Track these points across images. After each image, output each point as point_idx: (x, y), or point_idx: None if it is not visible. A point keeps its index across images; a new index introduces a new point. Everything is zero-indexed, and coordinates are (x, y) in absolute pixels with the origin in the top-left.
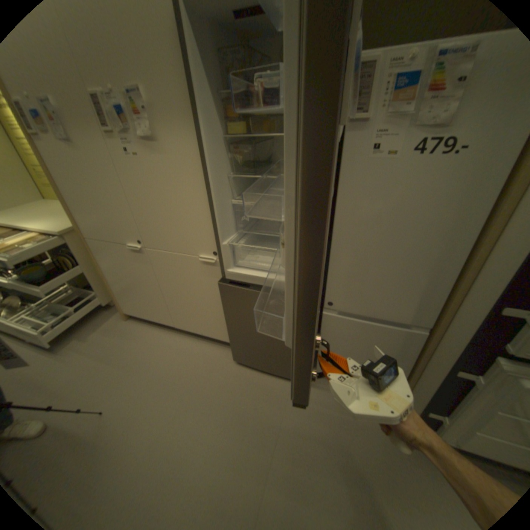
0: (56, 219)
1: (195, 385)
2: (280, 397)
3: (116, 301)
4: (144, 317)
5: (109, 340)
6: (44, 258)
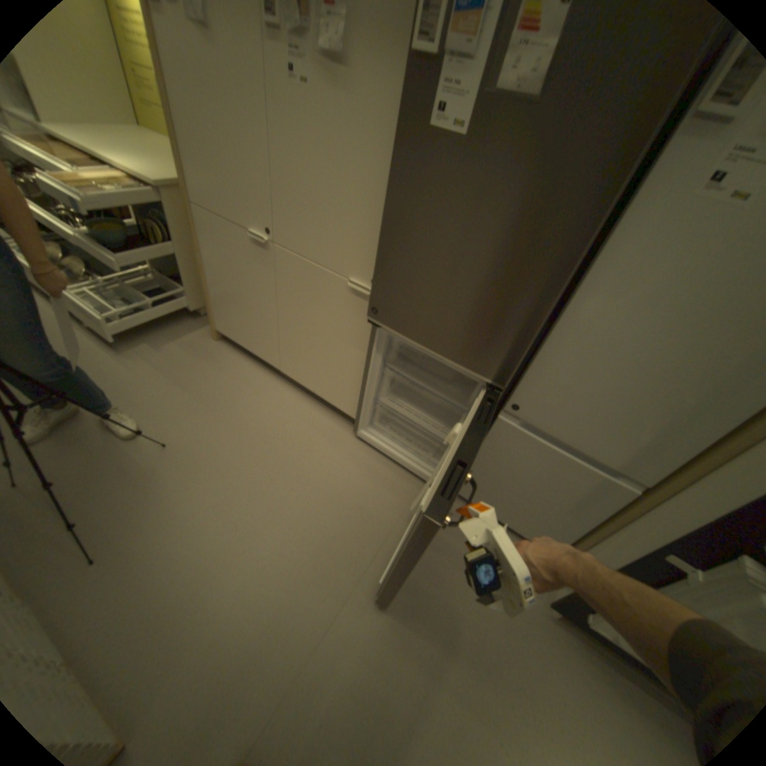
0: (154, 161)
1: (291, 453)
2: (397, 505)
3: (211, 309)
4: (243, 344)
5: (191, 359)
6: (126, 217)
